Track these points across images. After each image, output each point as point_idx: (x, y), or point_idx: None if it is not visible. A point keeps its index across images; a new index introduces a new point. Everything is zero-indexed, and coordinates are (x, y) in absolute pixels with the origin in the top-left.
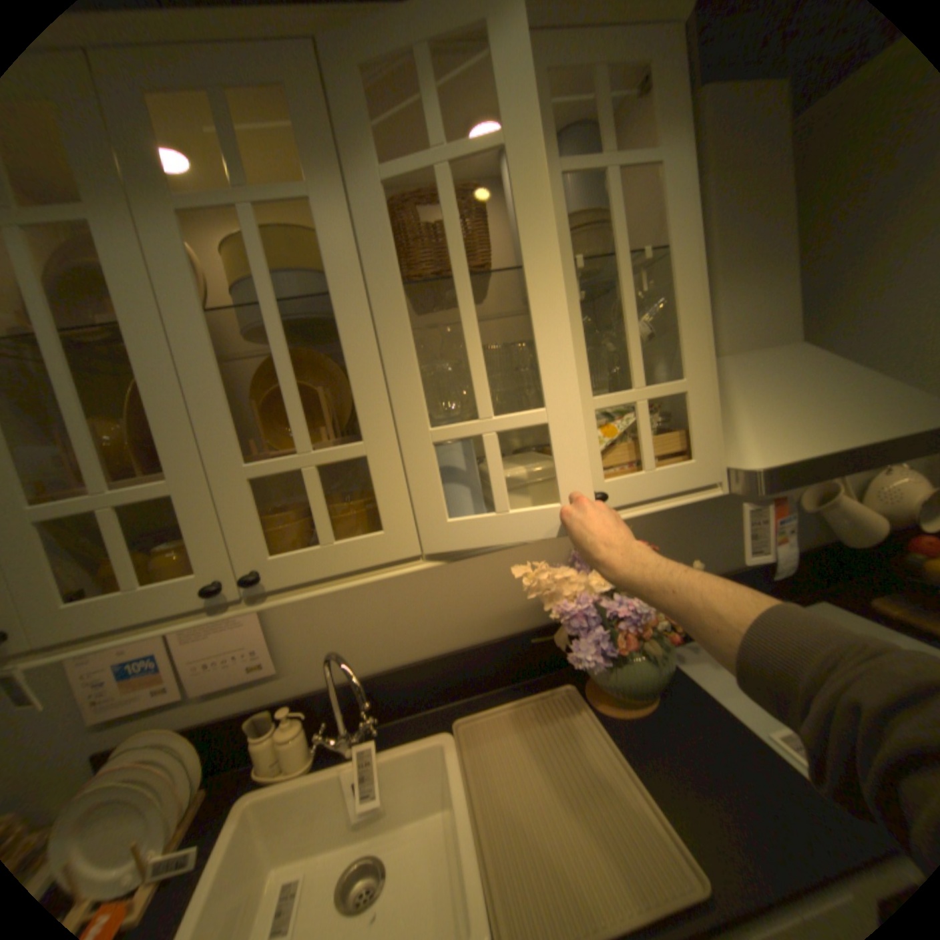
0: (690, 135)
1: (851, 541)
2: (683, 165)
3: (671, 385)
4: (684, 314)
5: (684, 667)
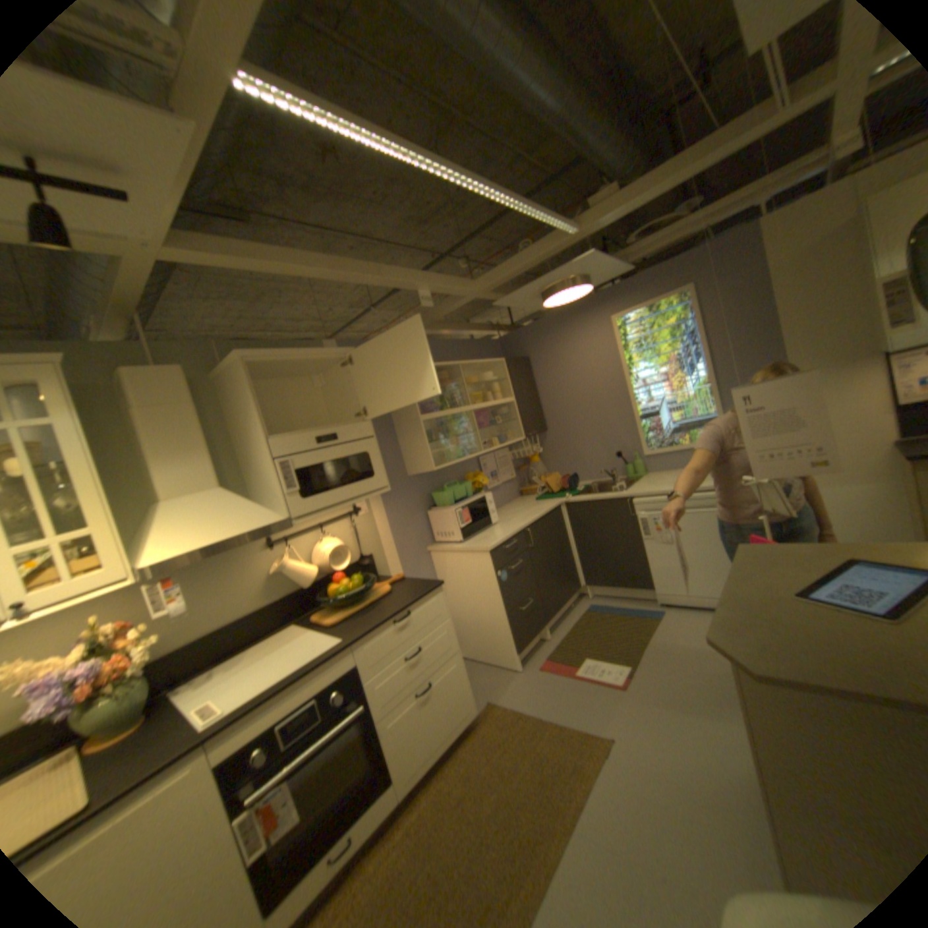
0: (72, 412)
1: (312, 584)
2: (68, 426)
3: (77, 534)
4: (82, 496)
5: (178, 699)
